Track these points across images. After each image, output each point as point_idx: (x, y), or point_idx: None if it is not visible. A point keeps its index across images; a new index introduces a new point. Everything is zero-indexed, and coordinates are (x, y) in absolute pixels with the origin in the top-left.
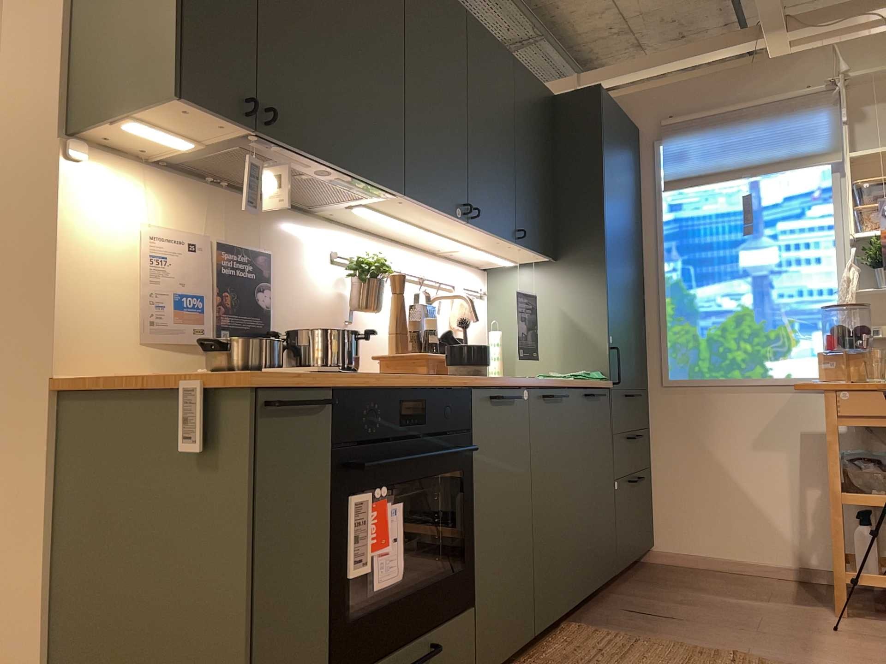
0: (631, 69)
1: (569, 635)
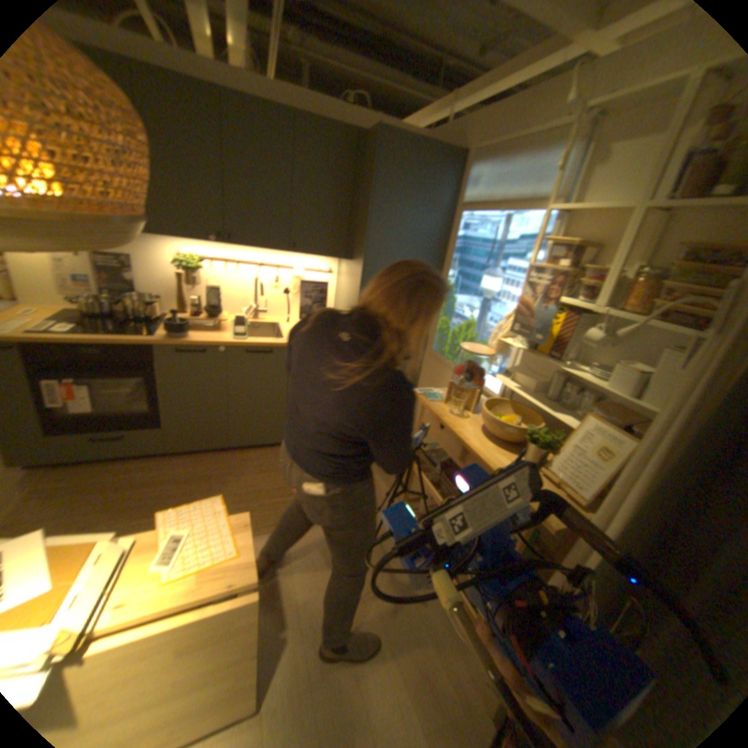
0: (481, 84)
1: (266, 455)
